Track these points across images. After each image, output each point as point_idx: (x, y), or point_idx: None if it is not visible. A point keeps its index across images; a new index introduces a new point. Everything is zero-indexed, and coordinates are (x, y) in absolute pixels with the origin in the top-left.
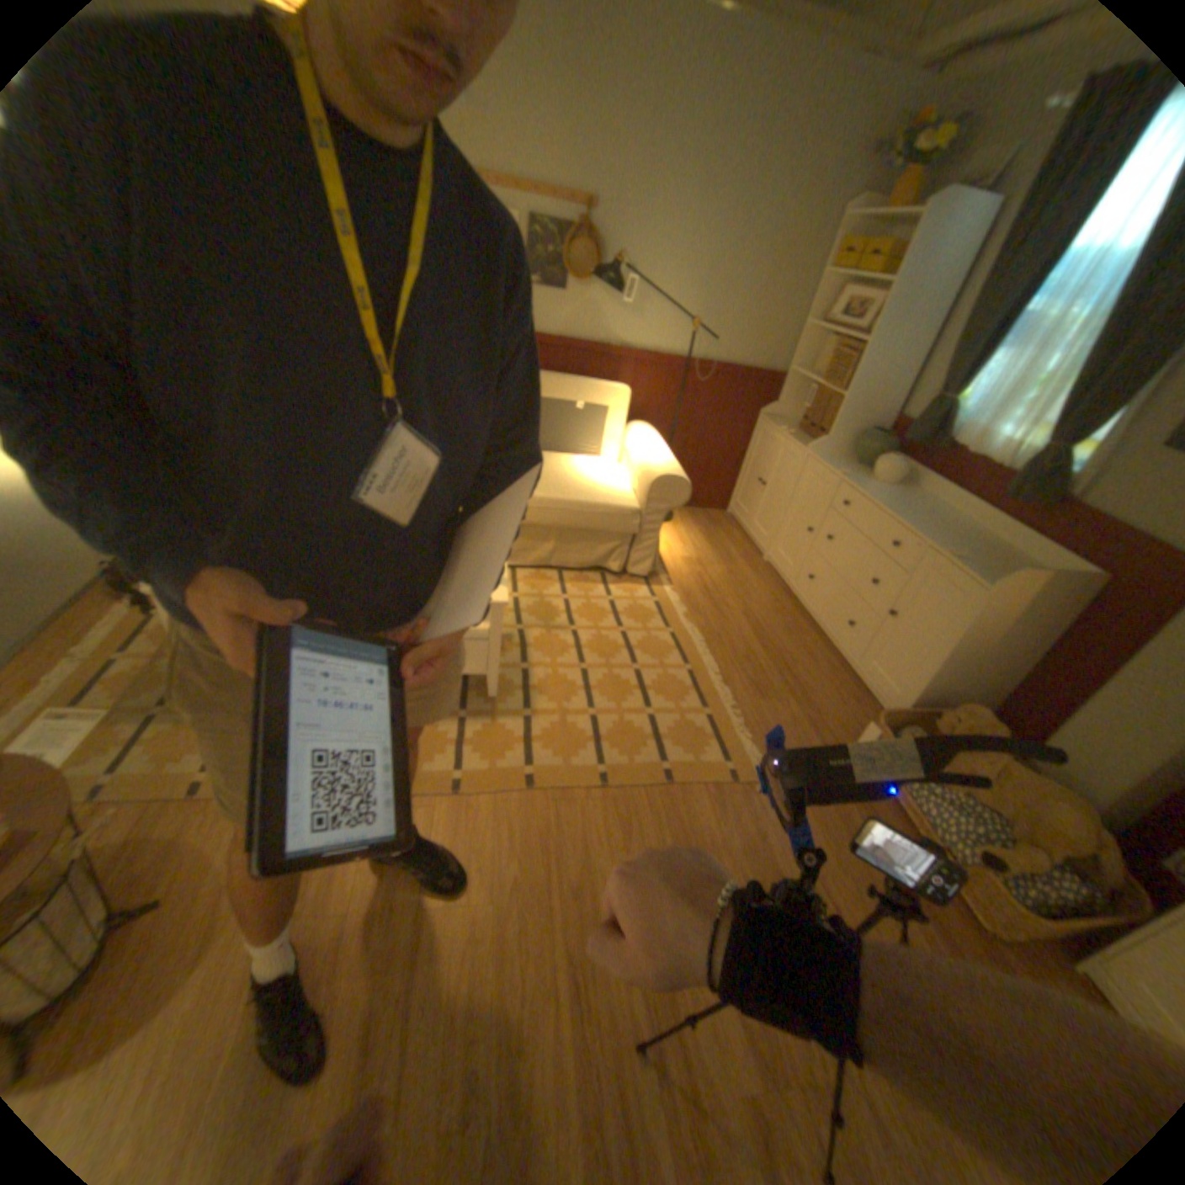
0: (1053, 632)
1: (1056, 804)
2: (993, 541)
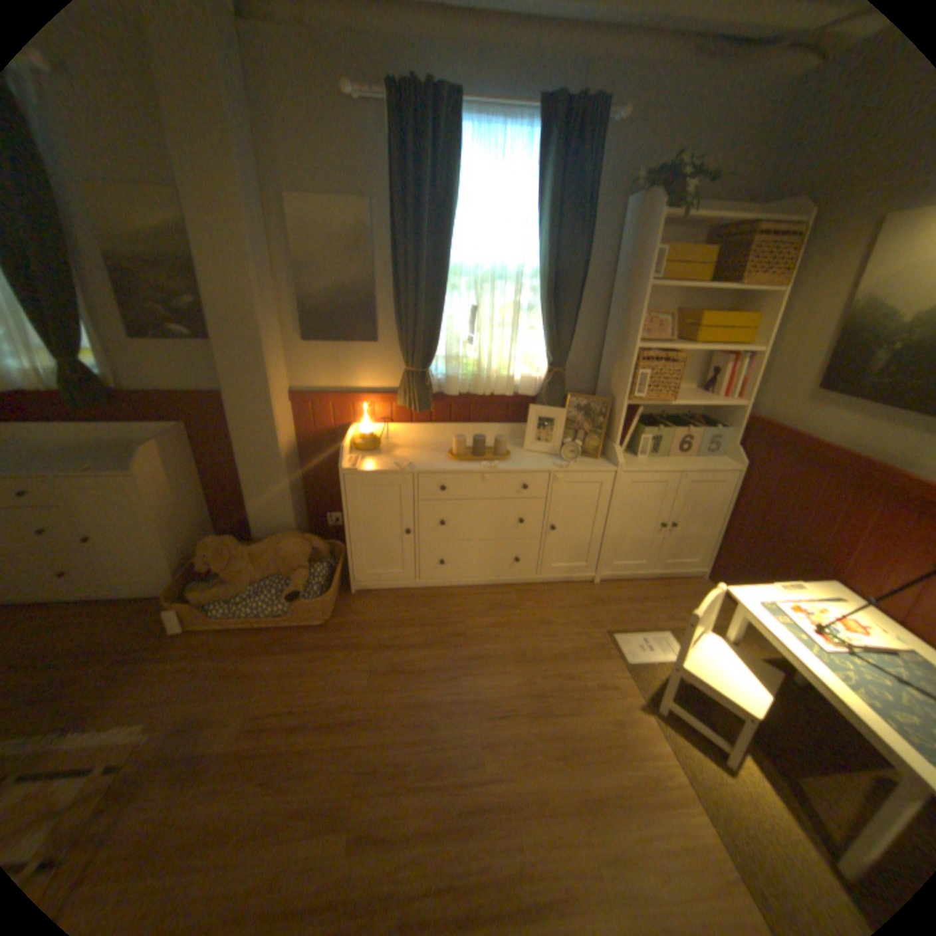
0: (190, 470)
1: (280, 544)
2: (97, 443)
